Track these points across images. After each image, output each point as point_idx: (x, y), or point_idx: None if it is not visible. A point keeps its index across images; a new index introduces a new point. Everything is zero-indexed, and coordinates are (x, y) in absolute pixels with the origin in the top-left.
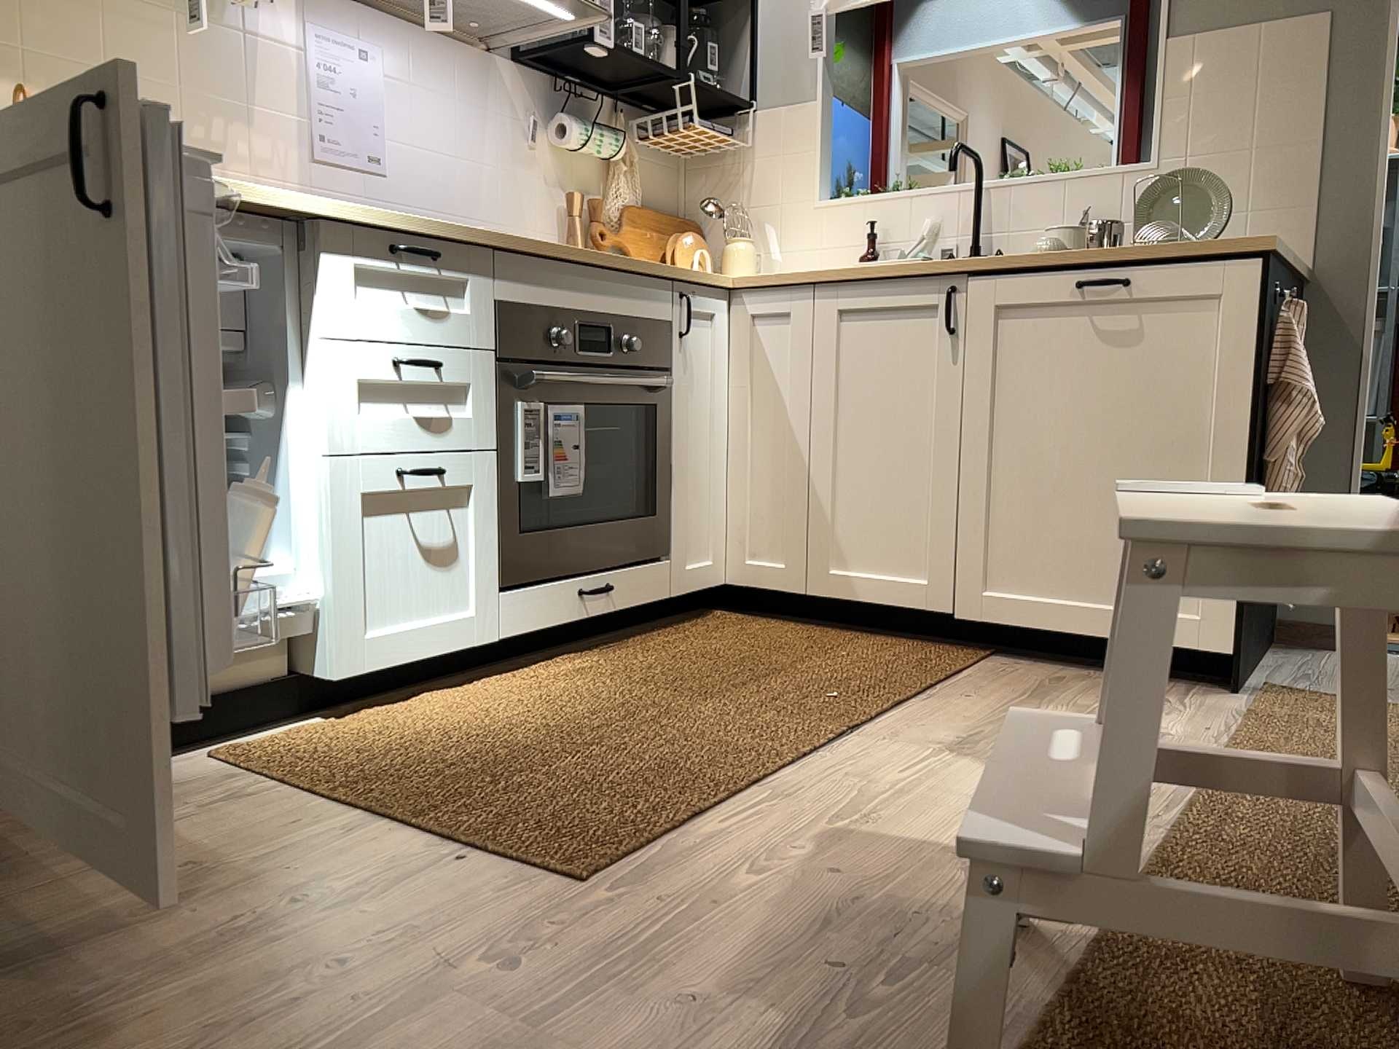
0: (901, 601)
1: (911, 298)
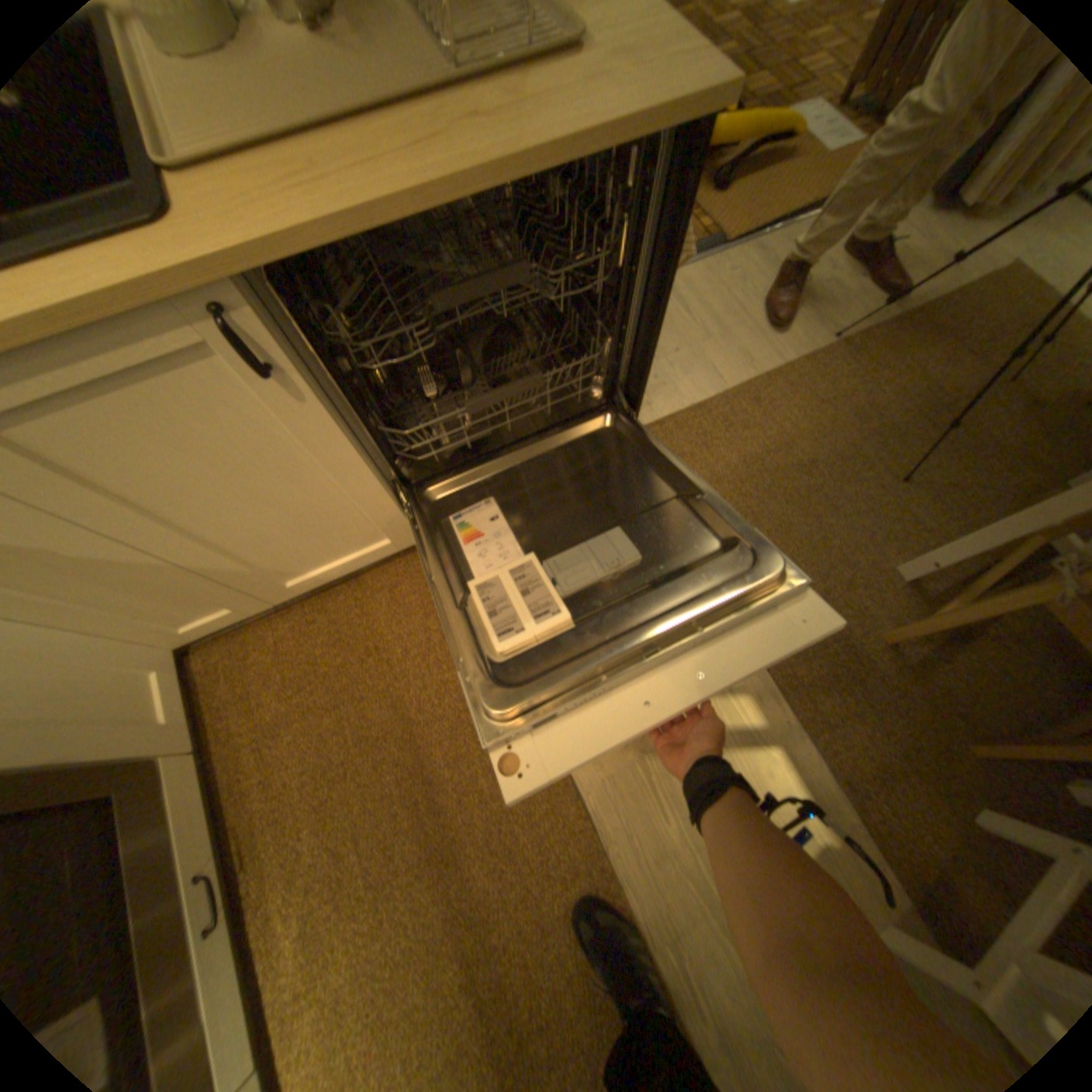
0: (370, 561)
1: (123, 348)
